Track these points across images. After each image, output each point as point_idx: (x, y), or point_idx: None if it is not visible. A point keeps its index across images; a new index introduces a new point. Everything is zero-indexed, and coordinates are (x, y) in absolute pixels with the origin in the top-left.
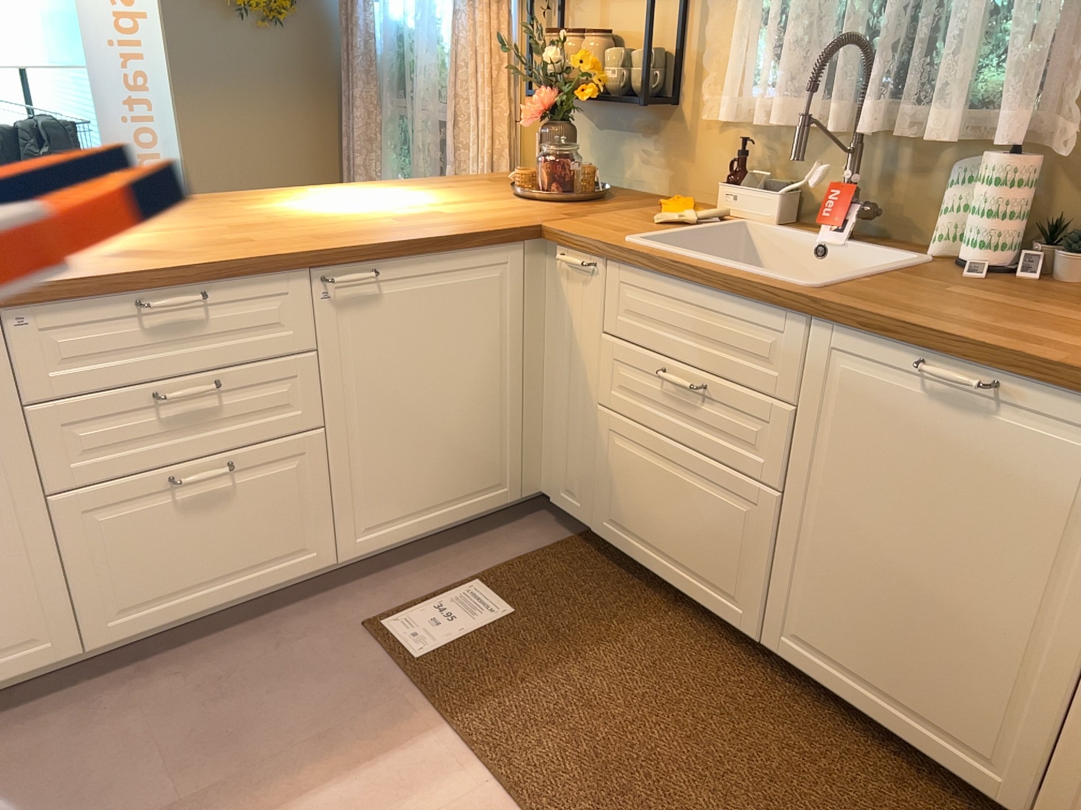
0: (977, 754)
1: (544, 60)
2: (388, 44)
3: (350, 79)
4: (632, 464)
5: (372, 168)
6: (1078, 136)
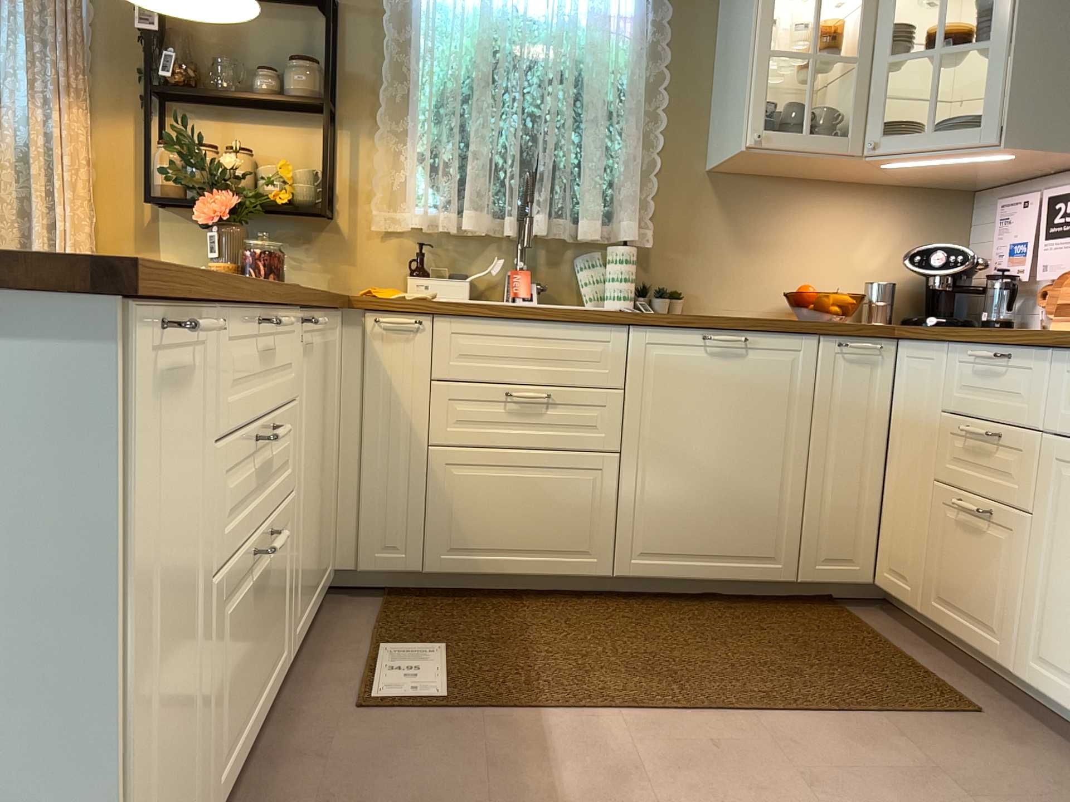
0: (767, 558)
1: (212, 165)
2: None
3: None
4: (475, 487)
5: None
6: (655, 234)
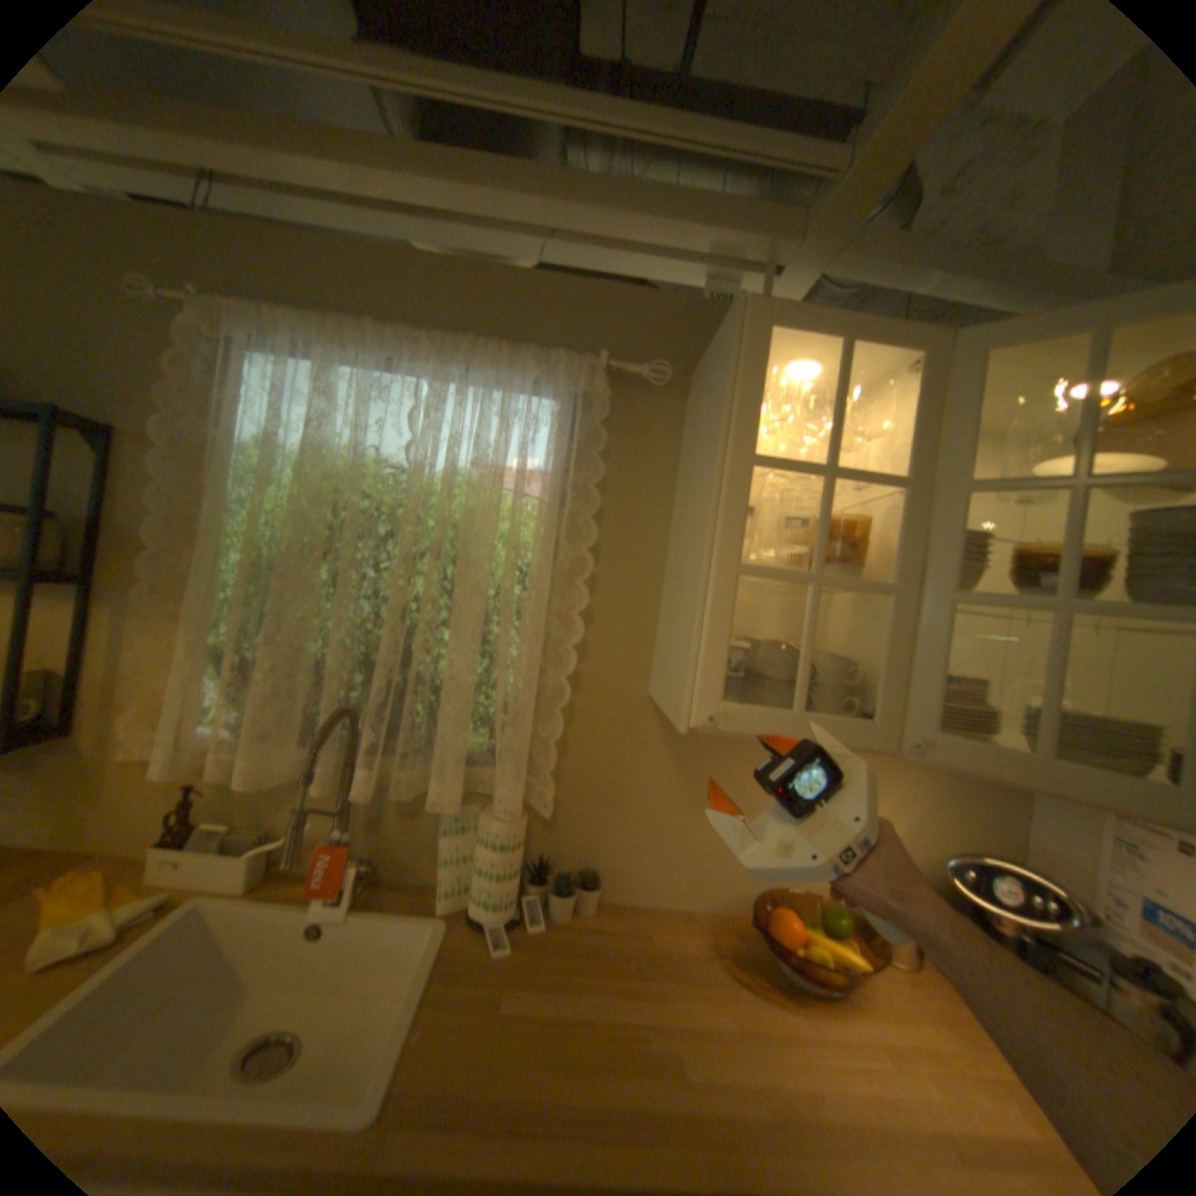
0: None
1: None
2: None
3: None
4: None
5: None
6: (558, 795)
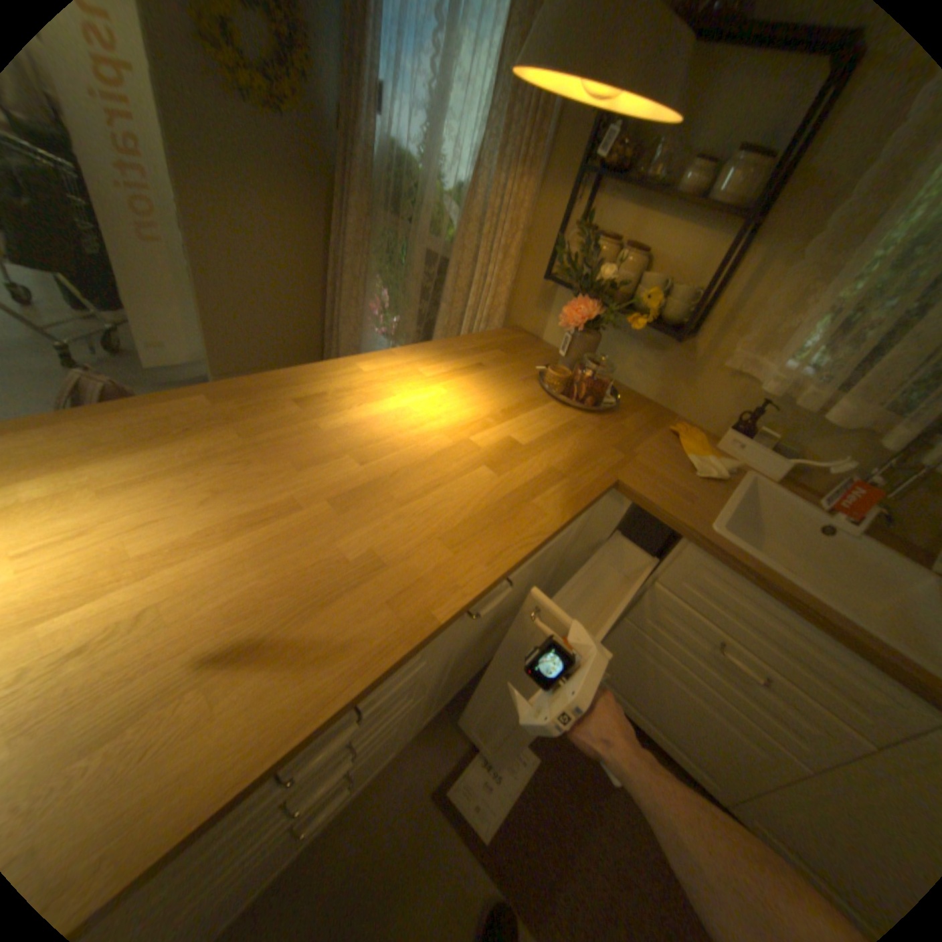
0: None
1: (594, 267)
2: (386, 161)
3: (342, 182)
4: (648, 669)
5: (356, 269)
6: None
